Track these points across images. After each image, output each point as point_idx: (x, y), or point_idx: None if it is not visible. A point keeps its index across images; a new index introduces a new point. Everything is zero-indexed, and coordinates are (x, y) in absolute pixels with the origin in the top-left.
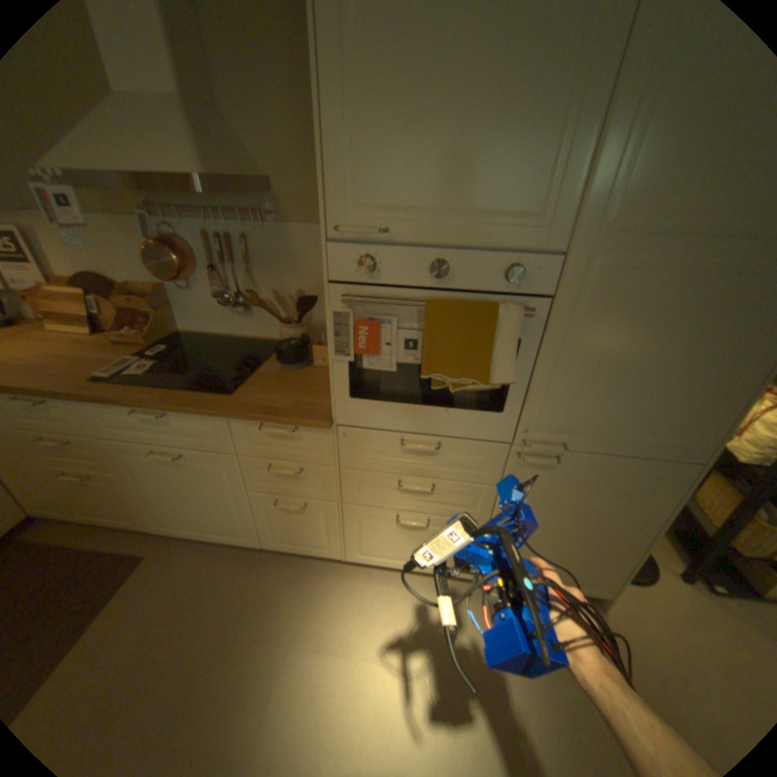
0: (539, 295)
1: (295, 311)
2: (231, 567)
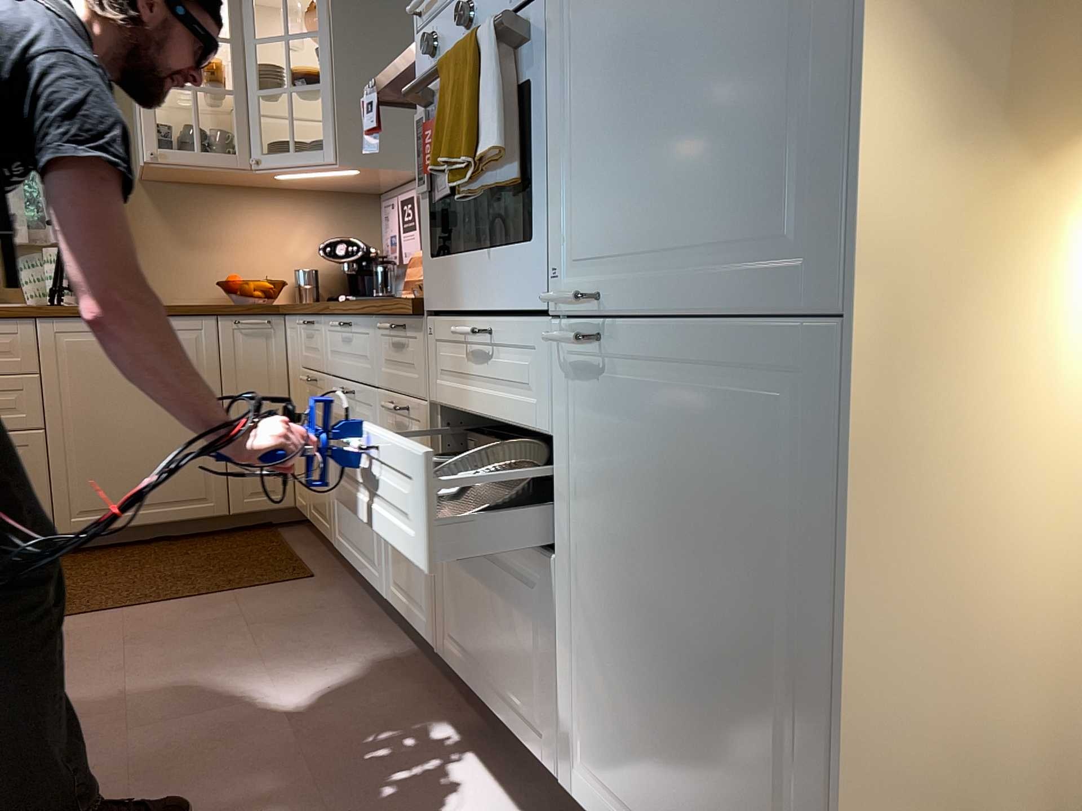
0: None
1: None
2: (355, 622)
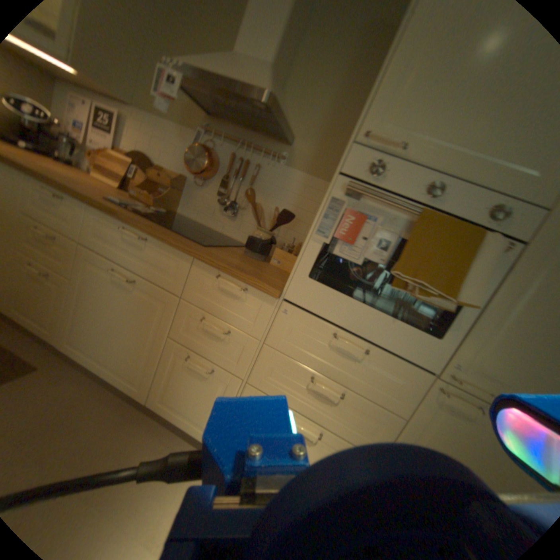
0: (517, 240)
1: (273, 222)
2: (106, 413)
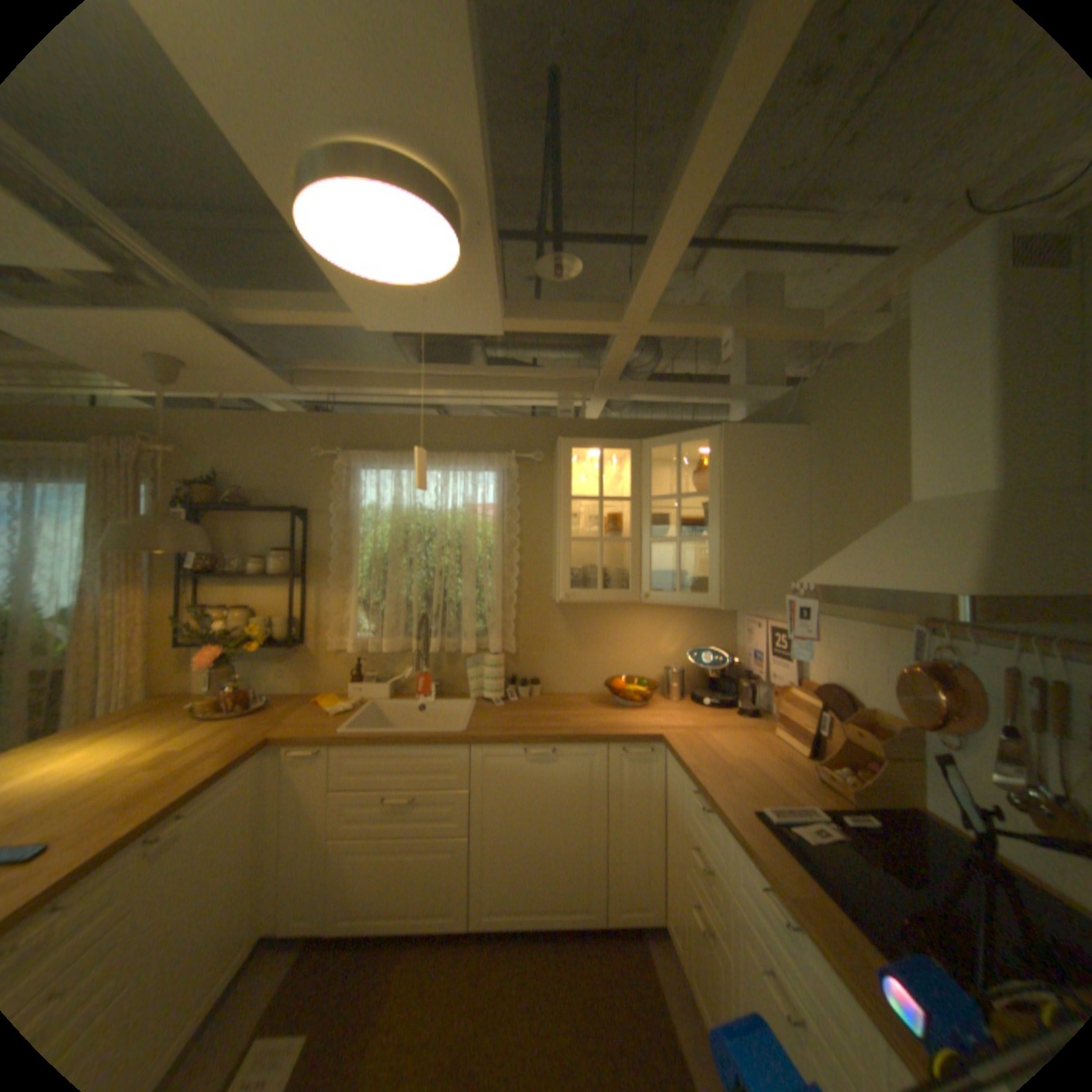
0: None
1: None
2: None
